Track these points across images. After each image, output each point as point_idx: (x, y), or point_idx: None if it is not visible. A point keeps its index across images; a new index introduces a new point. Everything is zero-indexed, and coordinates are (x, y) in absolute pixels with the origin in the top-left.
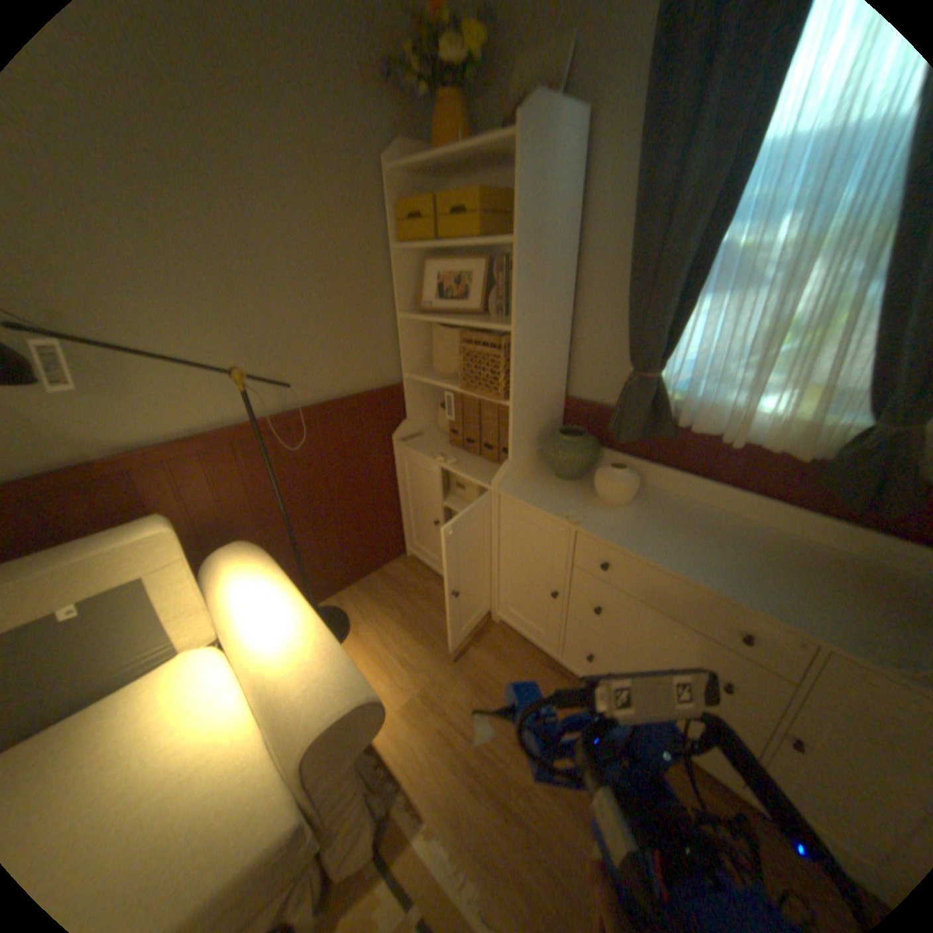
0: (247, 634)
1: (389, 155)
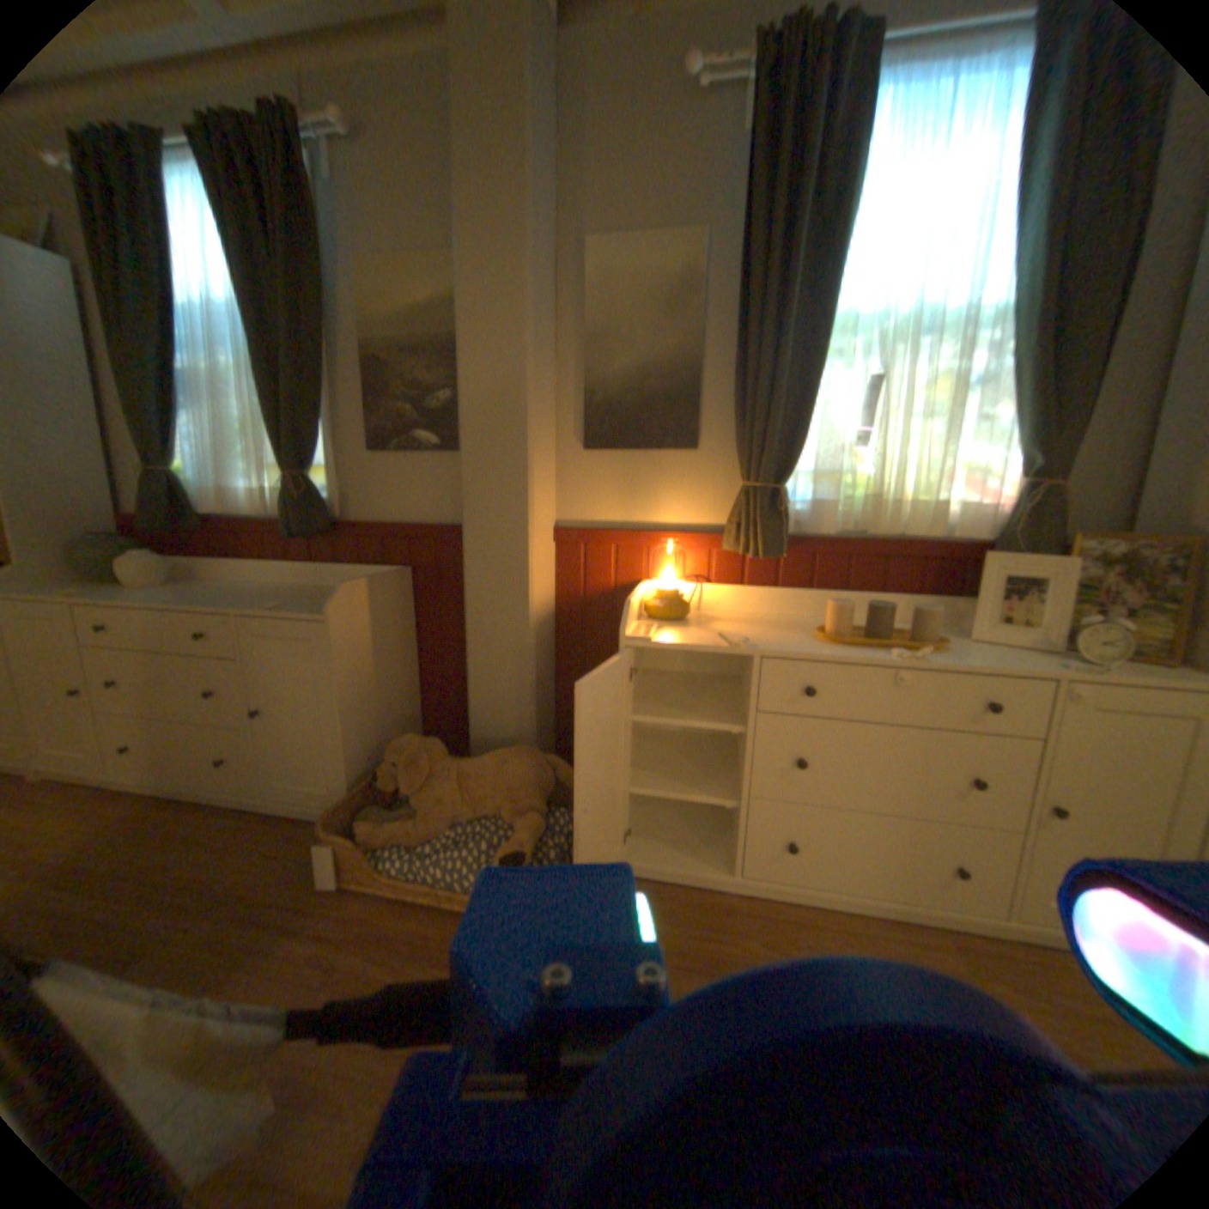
0: None
1: None
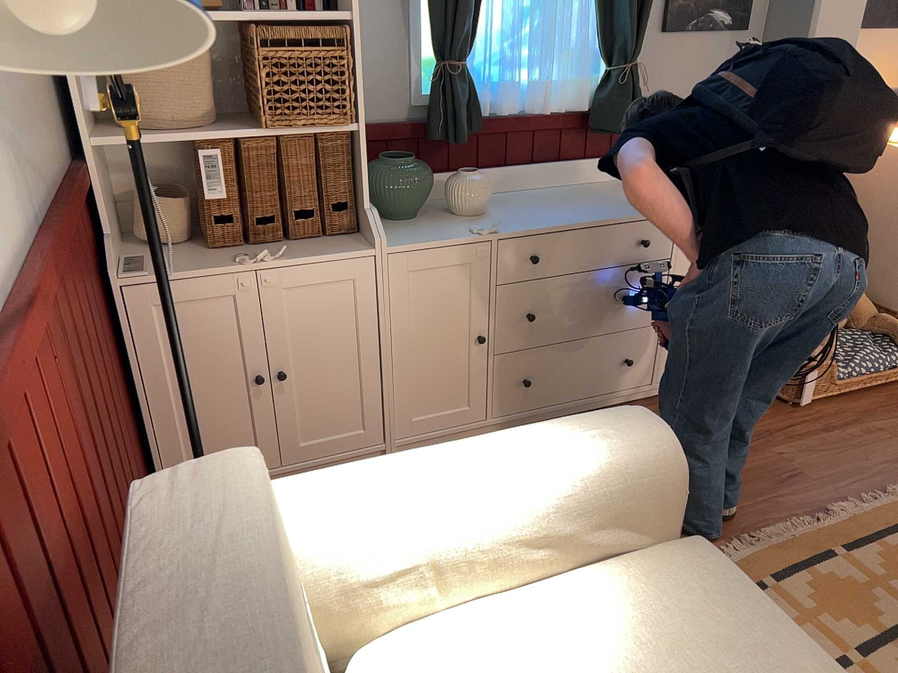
0: (469, 496)
1: None
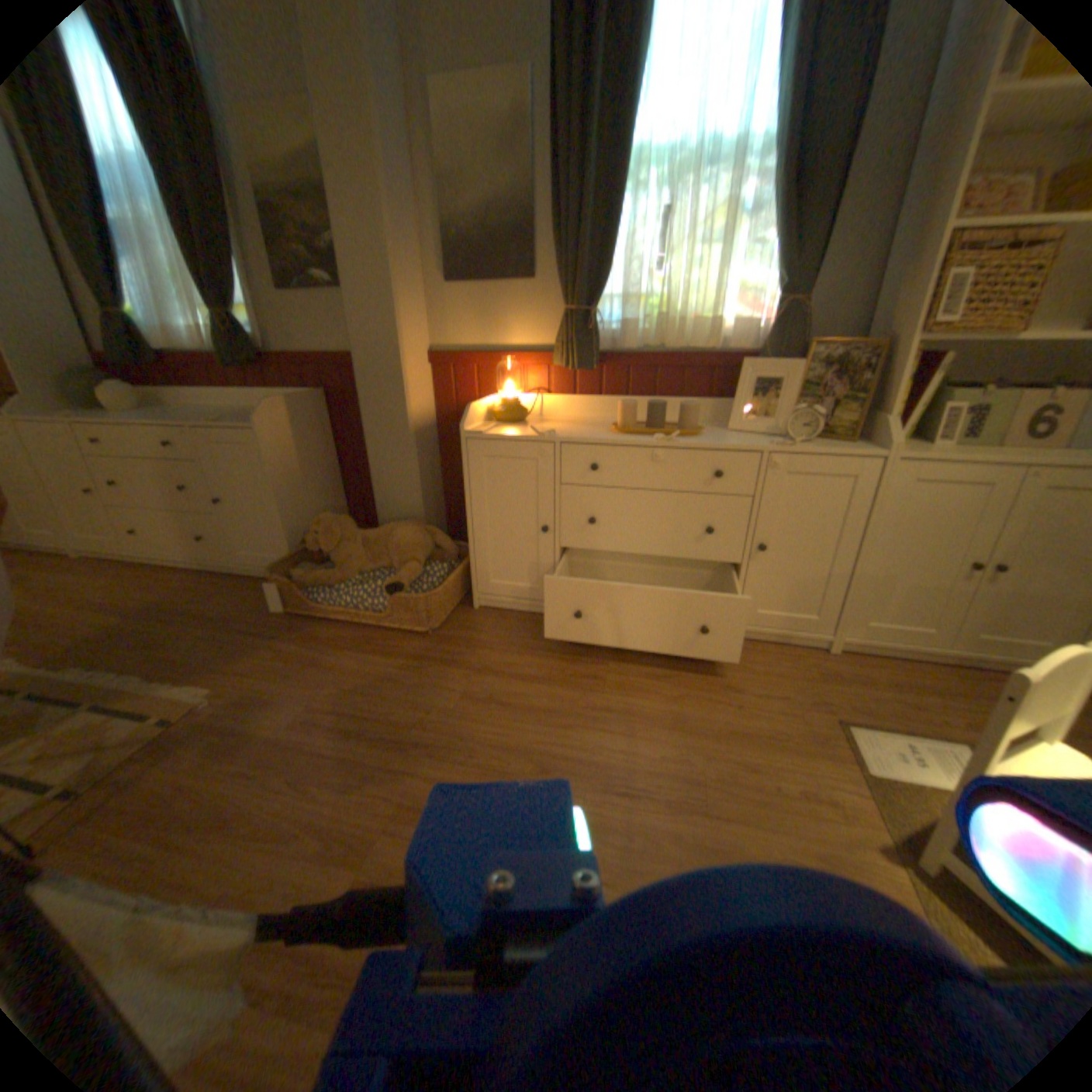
0: None
1: None
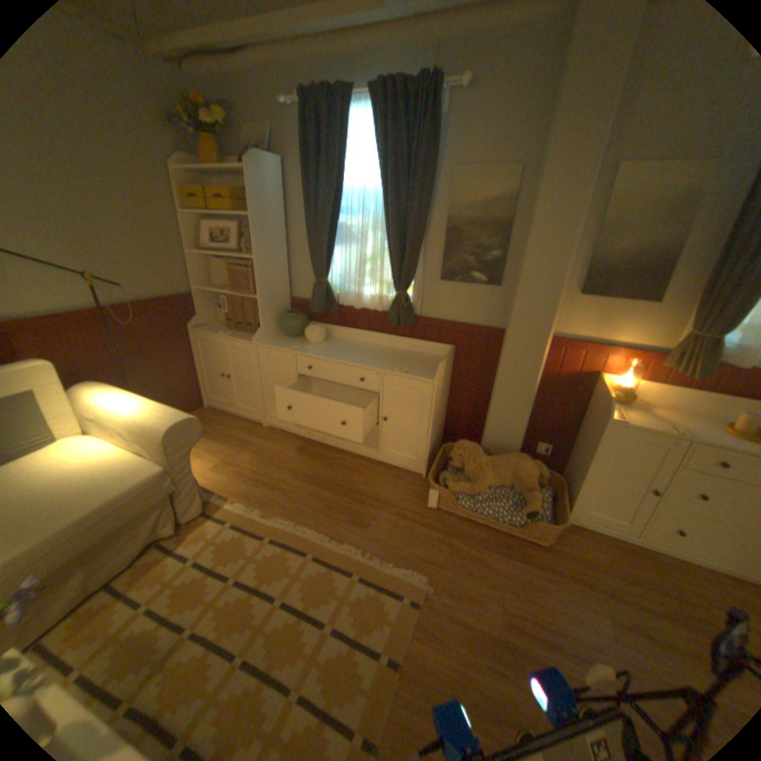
0: (115, 410)
1: (172, 161)
